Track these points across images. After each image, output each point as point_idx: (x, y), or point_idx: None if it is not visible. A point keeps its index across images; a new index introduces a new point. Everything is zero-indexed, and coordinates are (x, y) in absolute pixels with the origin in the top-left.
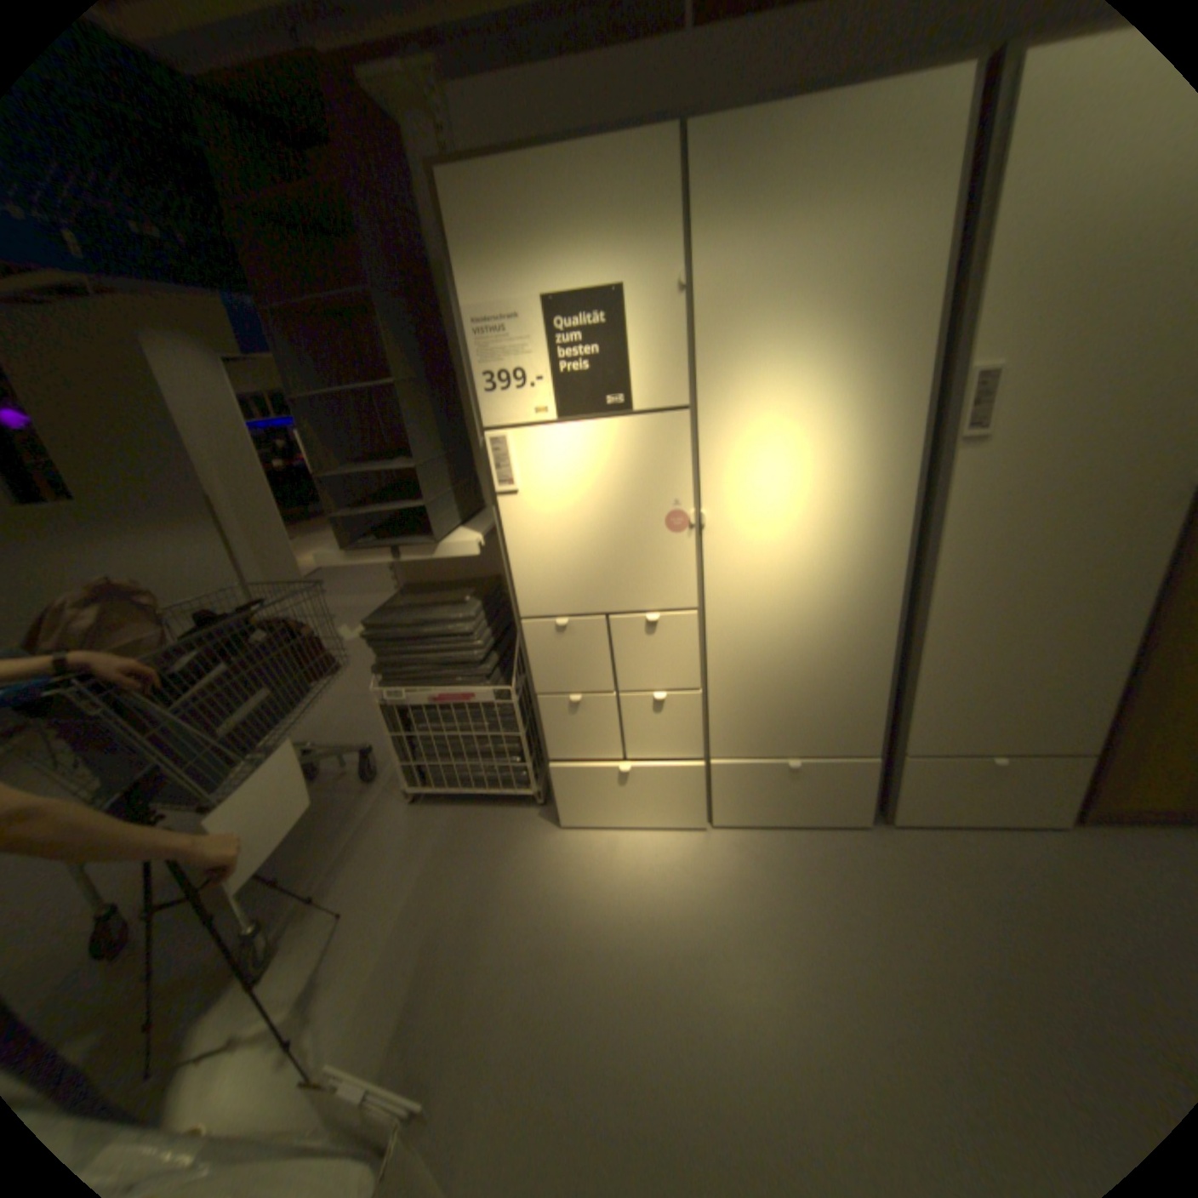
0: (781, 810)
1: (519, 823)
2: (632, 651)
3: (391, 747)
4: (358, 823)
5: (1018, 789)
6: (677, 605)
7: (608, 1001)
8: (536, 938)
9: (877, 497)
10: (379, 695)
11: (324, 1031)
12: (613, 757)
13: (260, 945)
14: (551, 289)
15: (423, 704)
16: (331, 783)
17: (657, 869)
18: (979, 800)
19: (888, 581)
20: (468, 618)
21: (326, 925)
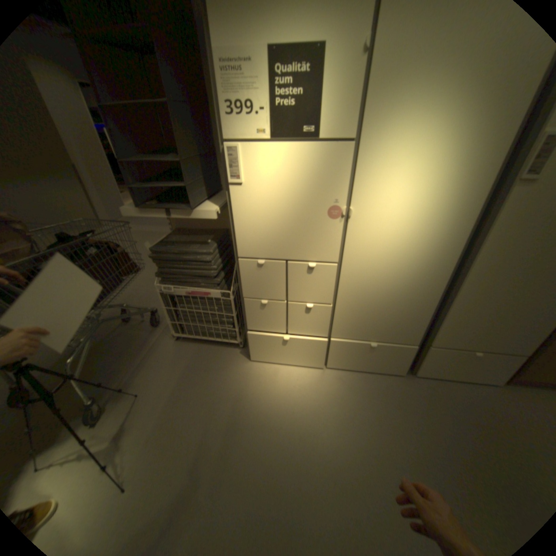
0: (362, 364)
1: (230, 355)
2: (297, 281)
3: (166, 314)
4: (149, 347)
5: (483, 367)
6: (326, 259)
7: (268, 452)
8: (234, 416)
9: (456, 210)
10: (159, 288)
11: (126, 454)
12: (281, 331)
13: (96, 407)
14: (274, 40)
15: (182, 295)
16: (136, 325)
17: (297, 386)
18: (462, 369)
19: (448, 259)
20: (209, 252)
21: (130, 399)
